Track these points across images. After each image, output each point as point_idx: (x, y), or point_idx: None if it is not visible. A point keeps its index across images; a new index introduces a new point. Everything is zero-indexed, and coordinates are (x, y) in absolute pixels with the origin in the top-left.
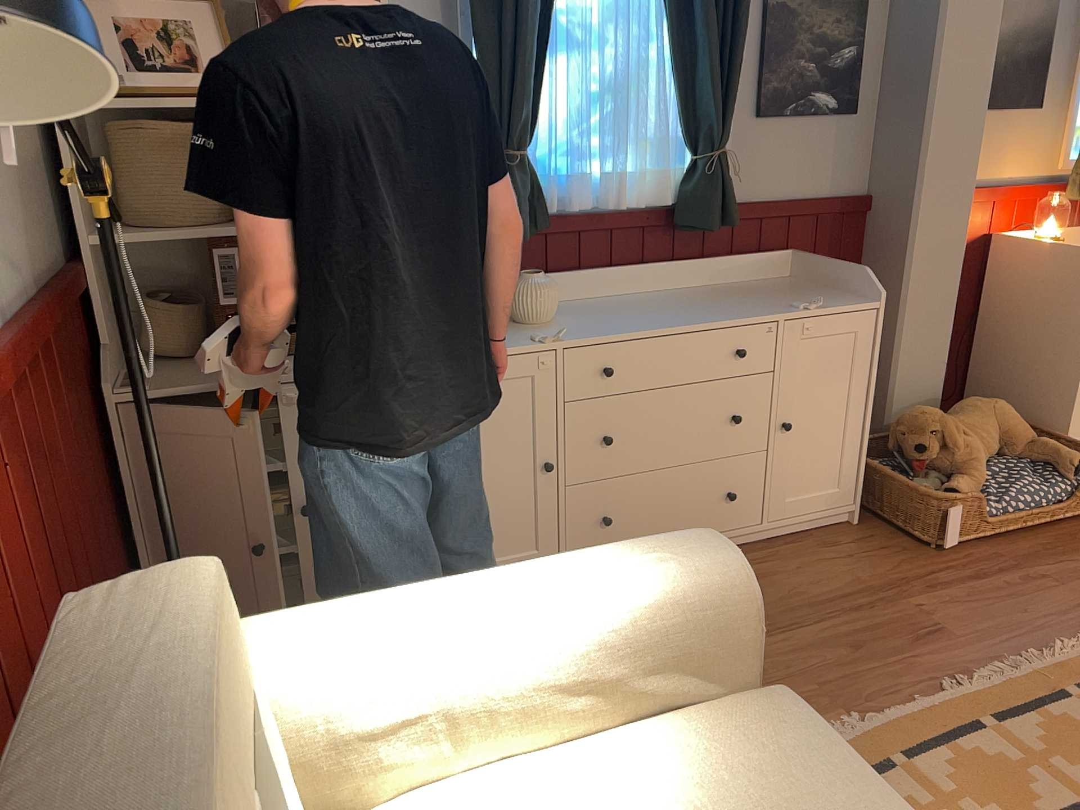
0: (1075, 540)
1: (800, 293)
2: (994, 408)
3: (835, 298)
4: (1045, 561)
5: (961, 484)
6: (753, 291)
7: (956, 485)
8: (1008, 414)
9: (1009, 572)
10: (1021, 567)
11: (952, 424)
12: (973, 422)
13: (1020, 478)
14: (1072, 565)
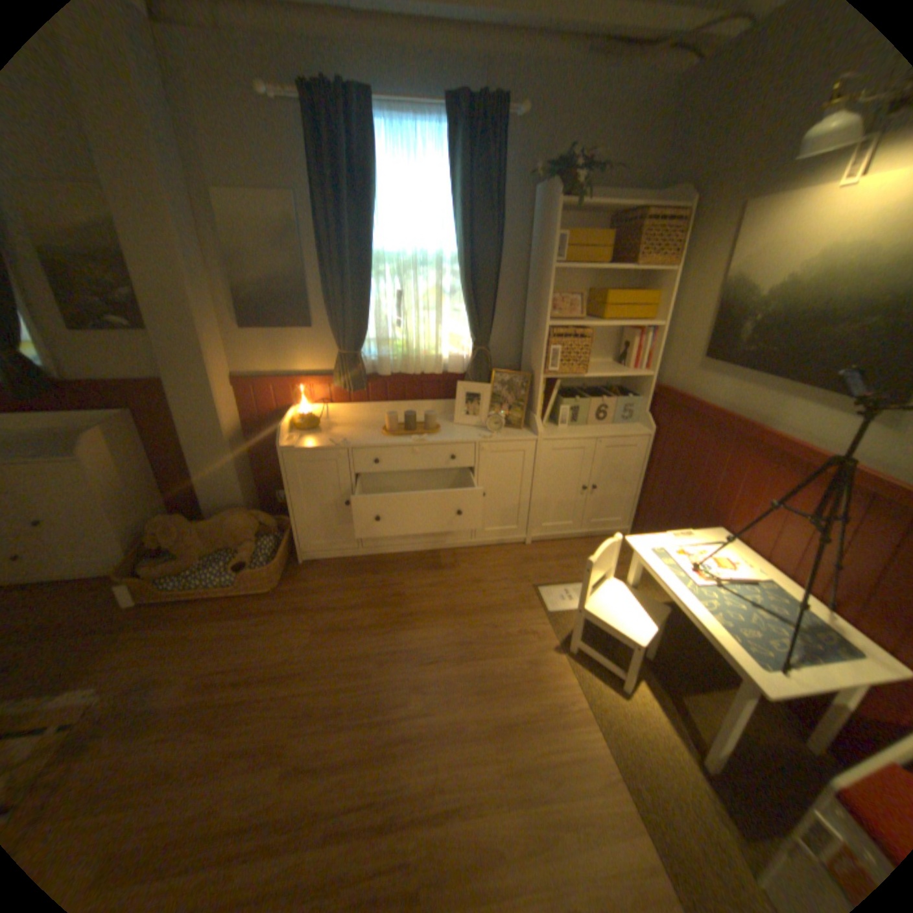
0: (218, 613)
1: (72, 443)
2: (226, 520)
3: (70, 450)
4: (170, 627)
5: (160, 568)
6: (63, 437)
7: (150, 569)
8: (232, 525)
9: (135, 632)
10: (147, 630)
11: (170, 530)
12: (206, 528)
13: (206, 569)
14: (177, 634)
